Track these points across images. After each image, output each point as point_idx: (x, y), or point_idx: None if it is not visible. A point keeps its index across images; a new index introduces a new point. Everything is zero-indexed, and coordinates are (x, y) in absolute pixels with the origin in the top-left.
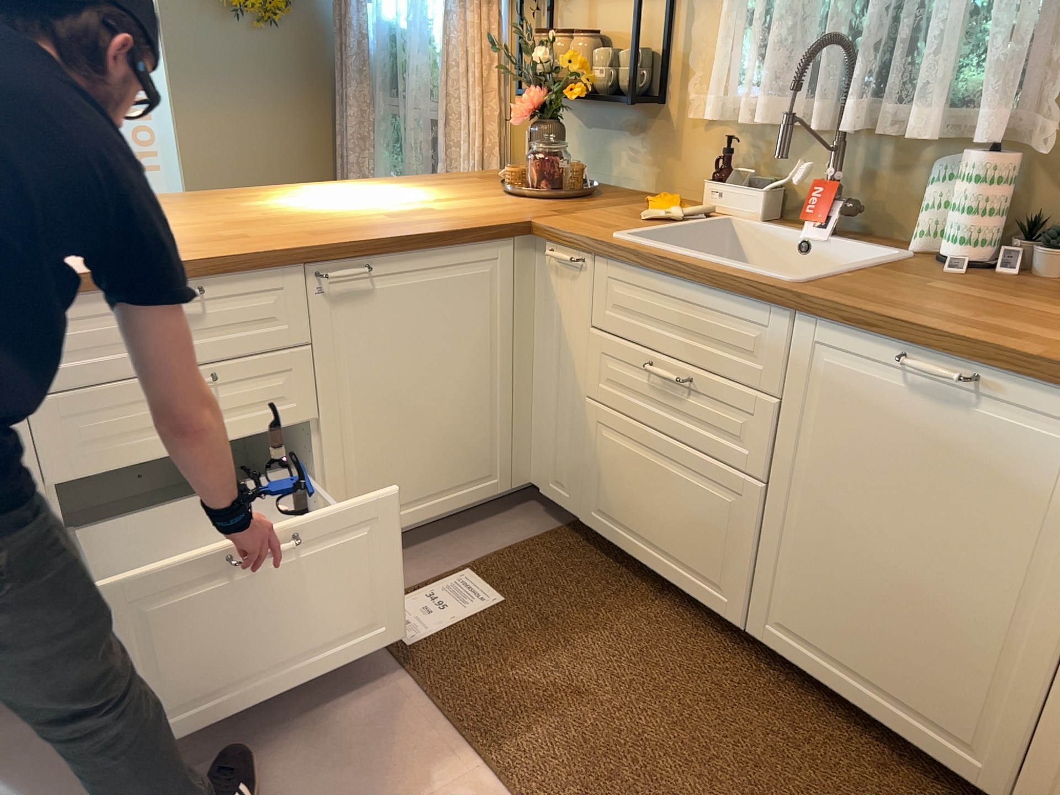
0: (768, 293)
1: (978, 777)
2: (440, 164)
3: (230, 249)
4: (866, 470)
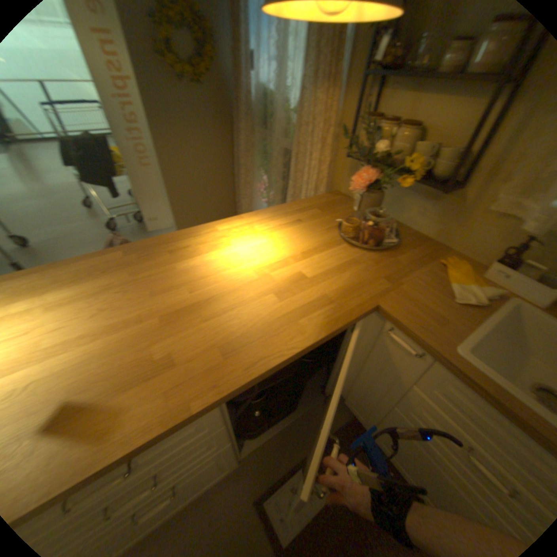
0: None
1: None
2: (289, 181)
3: (151, 412)
4: None
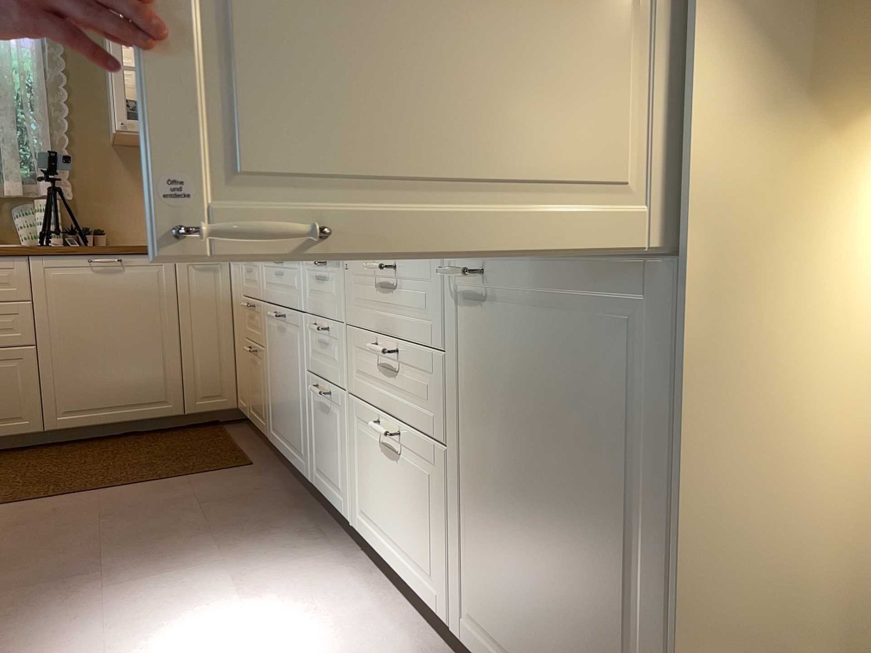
0: (13, 251)
1: (172, 410)
2: None
3: None
4: (87, 314)
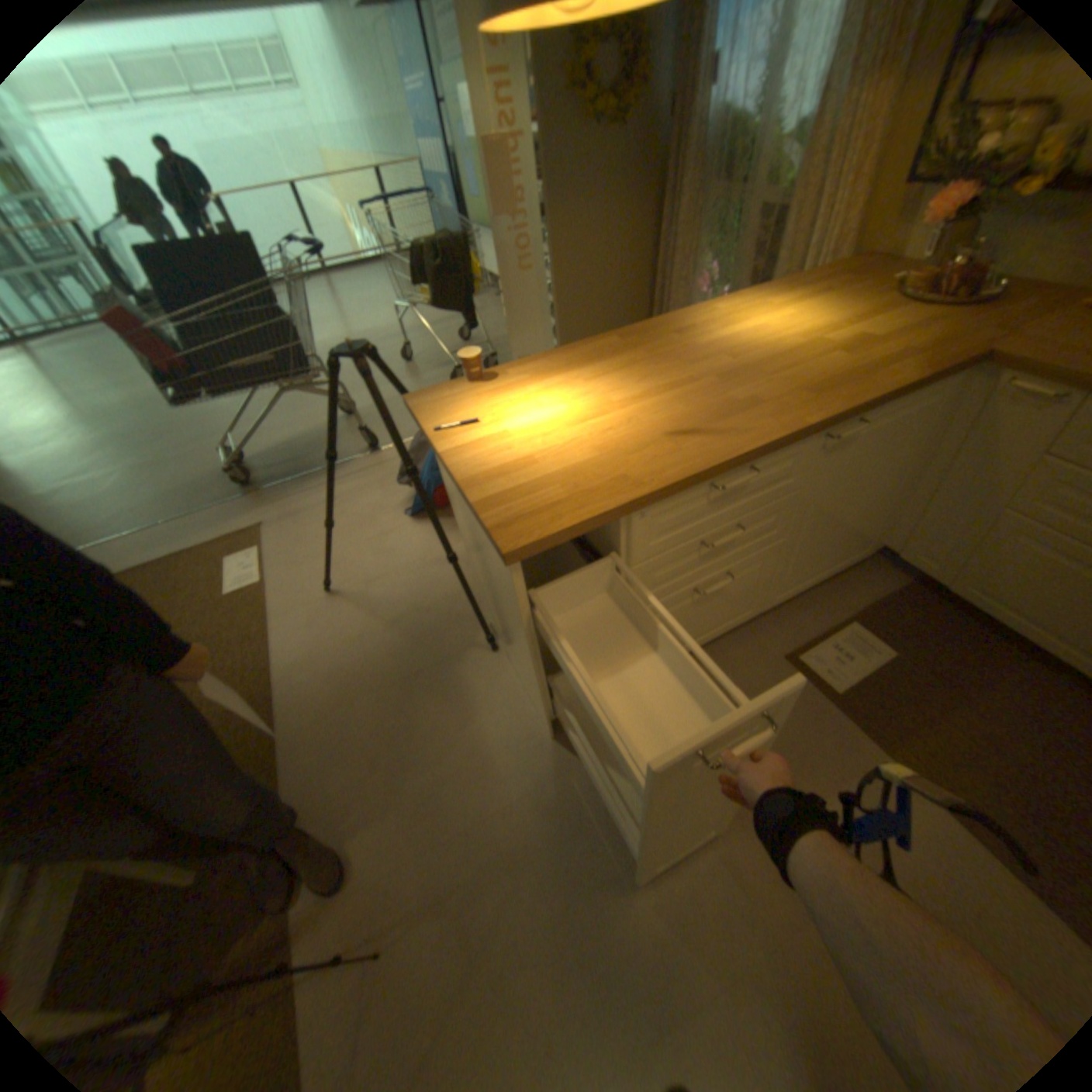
0: None
1: None
2: (782, 250)
3: (768, 425)
4: None
